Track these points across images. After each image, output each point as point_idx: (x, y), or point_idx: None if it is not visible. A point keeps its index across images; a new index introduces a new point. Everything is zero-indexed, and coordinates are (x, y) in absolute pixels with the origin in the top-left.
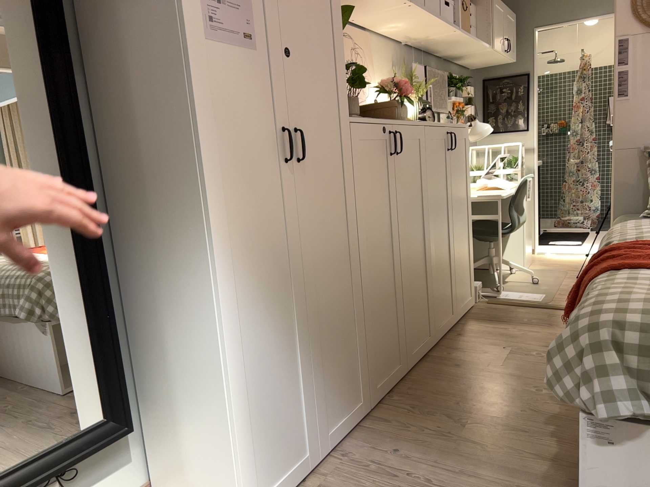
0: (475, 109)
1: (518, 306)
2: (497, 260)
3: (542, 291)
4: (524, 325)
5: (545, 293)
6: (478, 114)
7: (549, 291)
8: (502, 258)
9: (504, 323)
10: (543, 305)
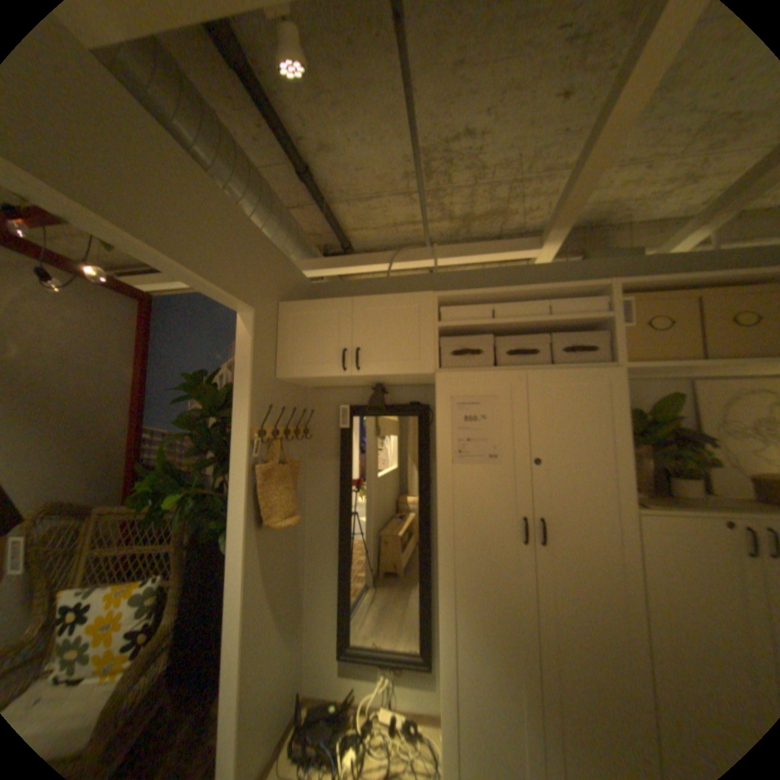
0: None
1: None
2: None
3: None
4: None
5: None
6: None
7: None
8: None
9: None
10: None
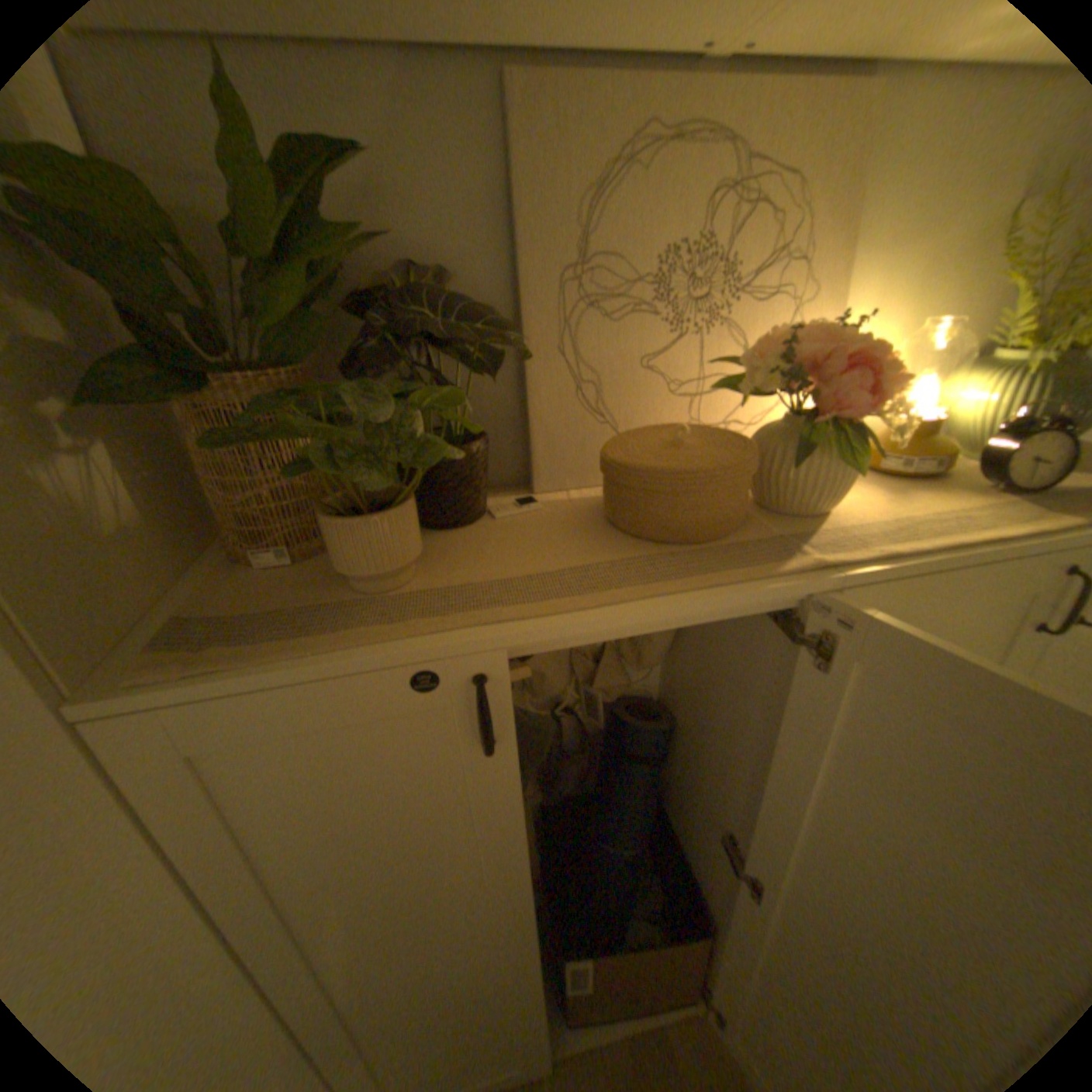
0: None
1: None
2: None
3: None
4: None
5: None
6: None
7: None
8: None
9: None
10: None
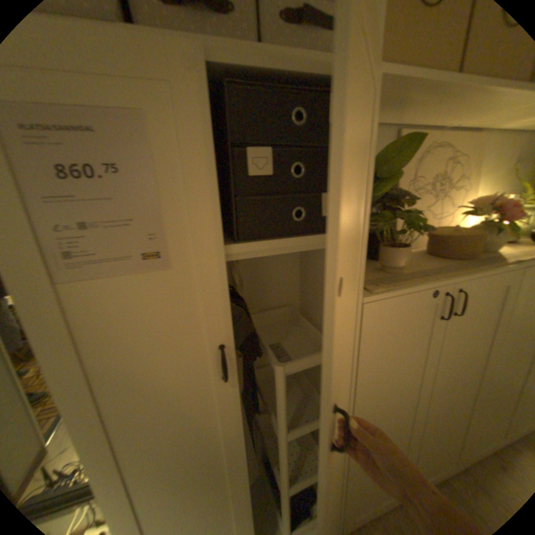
0: None
1: None
2: None
3: None
4: None
5: None
6: None
7: None
8: None
9: None
10: None
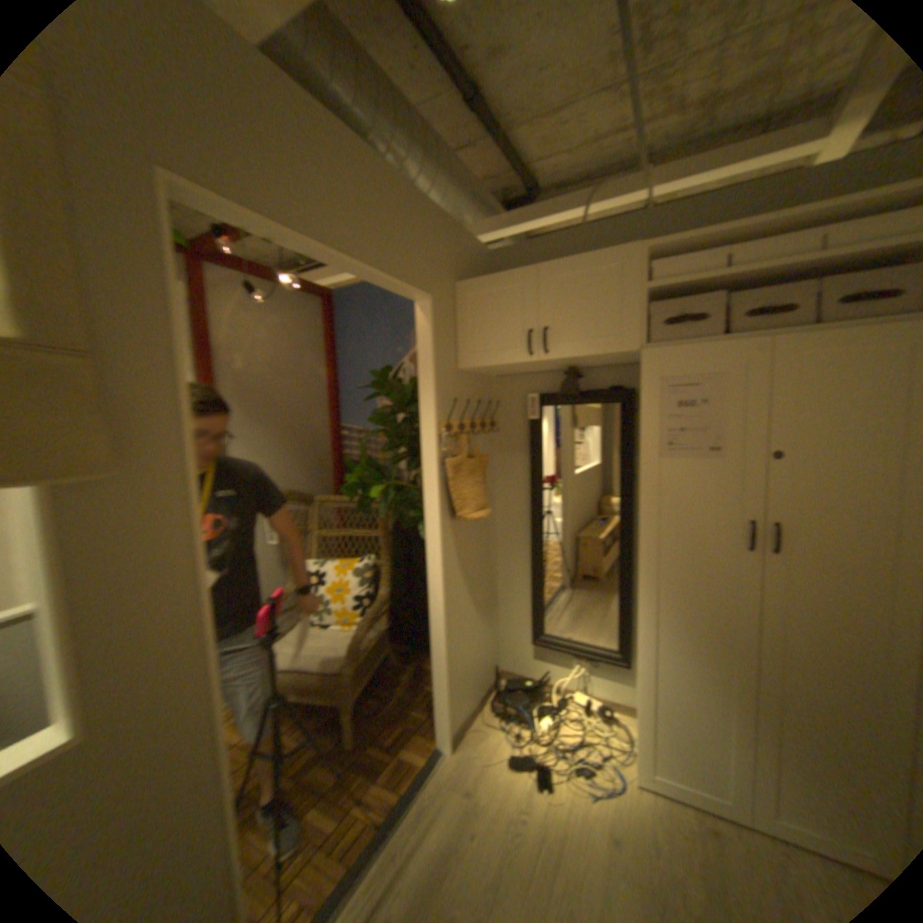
0: None
1: None
2: None
3: None
4: None
5: None
6: None
7: None
8: None
9: None
10: None
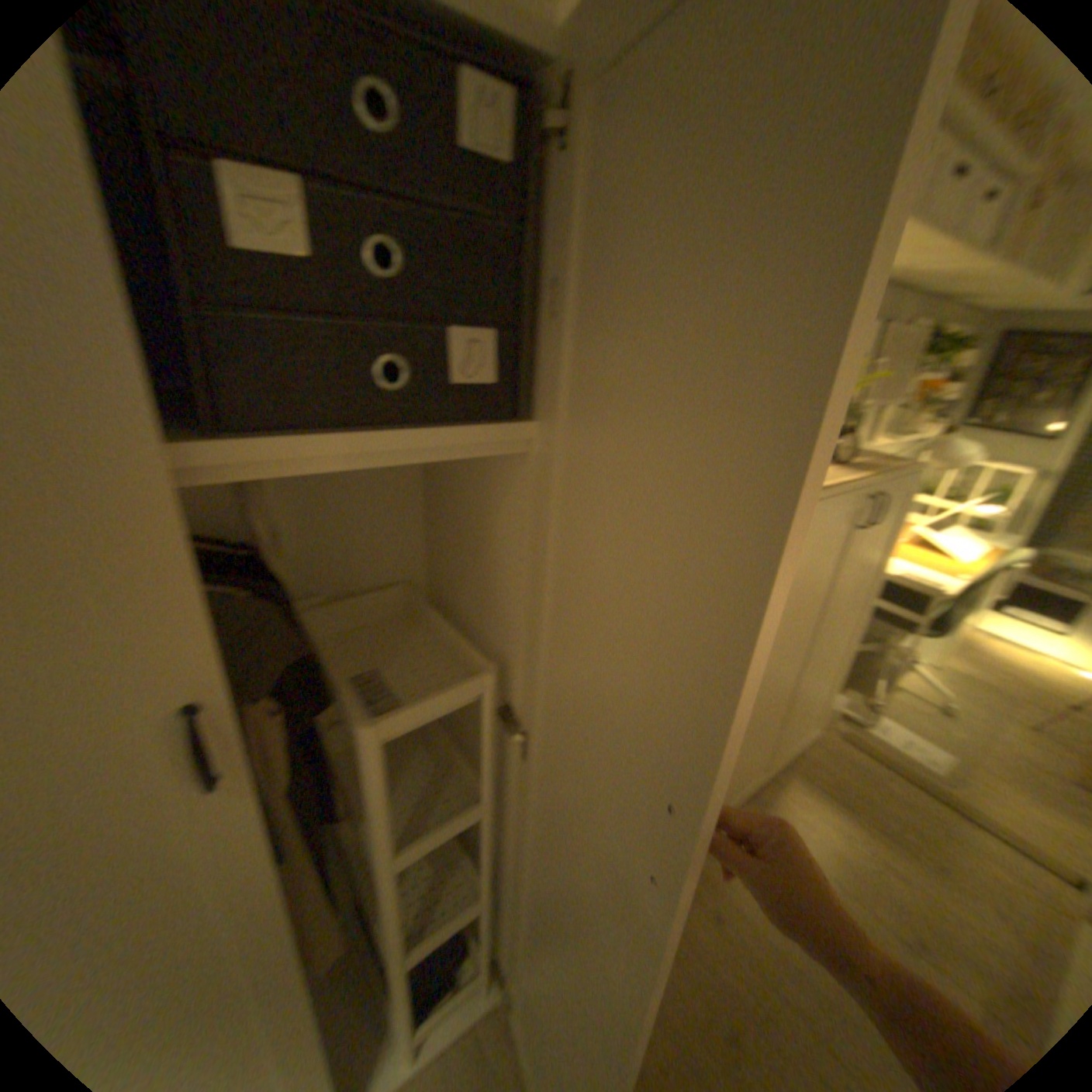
0: (968, 379)
1: (895, 774)
2: (894, 656)
3: (954, 746)
4: (888, 841)
5: (958, 755)
6: (968, 388)
7: (967, 750)
8: (905, 655)
9: (853, 818)
10: (943, 796)
